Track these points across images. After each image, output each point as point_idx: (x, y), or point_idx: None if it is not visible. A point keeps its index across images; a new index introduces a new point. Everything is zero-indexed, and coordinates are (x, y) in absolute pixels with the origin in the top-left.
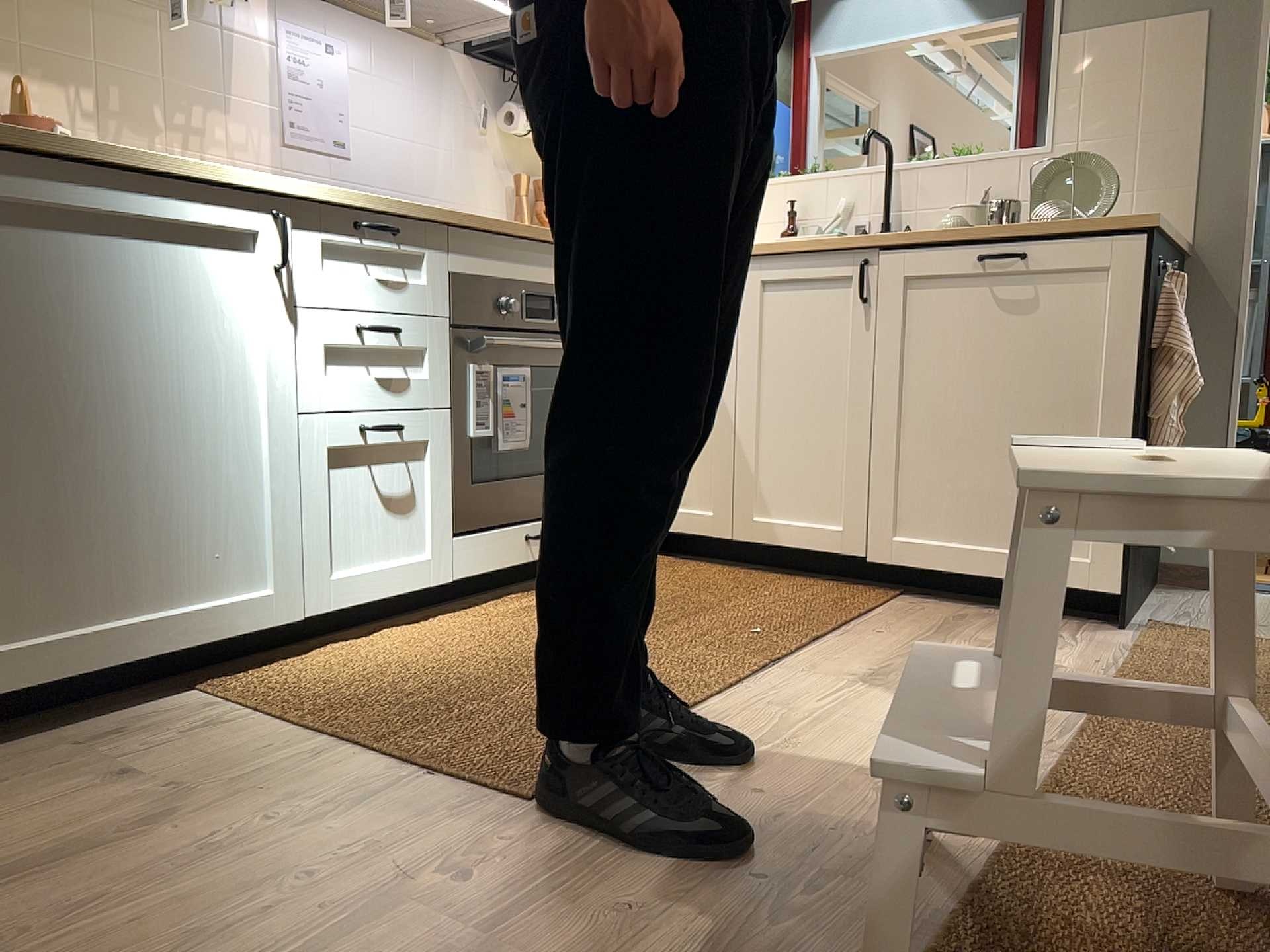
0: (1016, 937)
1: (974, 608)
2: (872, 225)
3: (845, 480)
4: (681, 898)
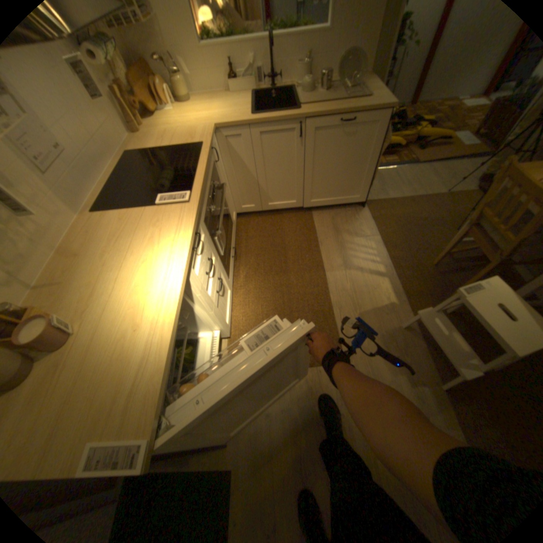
0: (437, 346)
1: (332, 213)
2: (264, 66)
3: (295, 190)
4: (394, 371)
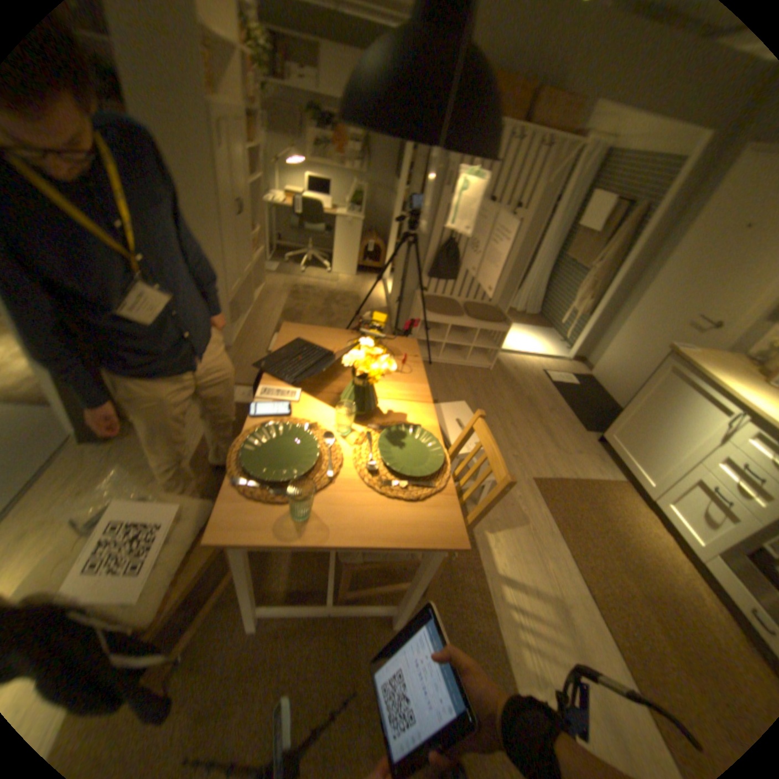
0: None
1: None
2: None
3: None
4: None
